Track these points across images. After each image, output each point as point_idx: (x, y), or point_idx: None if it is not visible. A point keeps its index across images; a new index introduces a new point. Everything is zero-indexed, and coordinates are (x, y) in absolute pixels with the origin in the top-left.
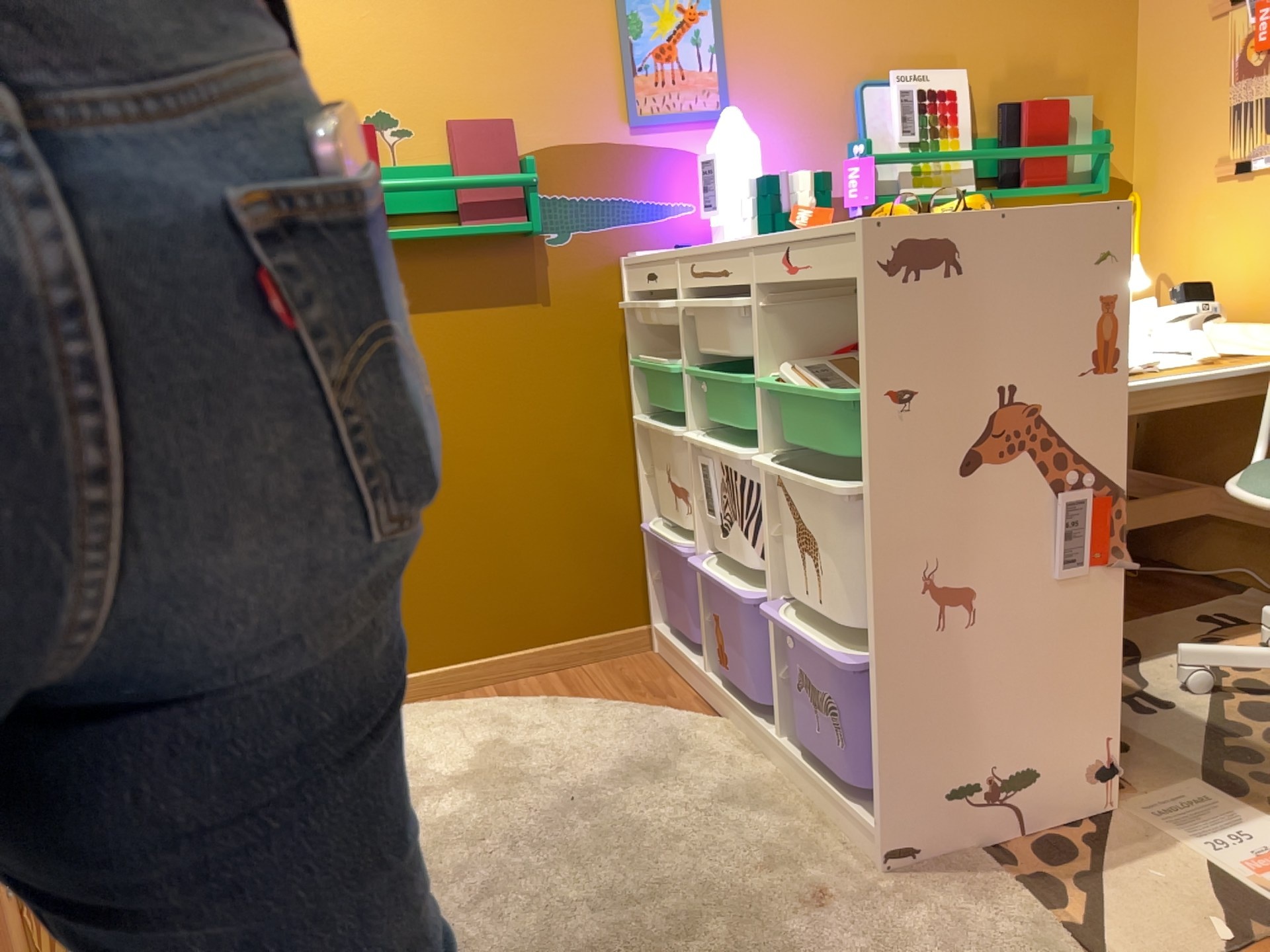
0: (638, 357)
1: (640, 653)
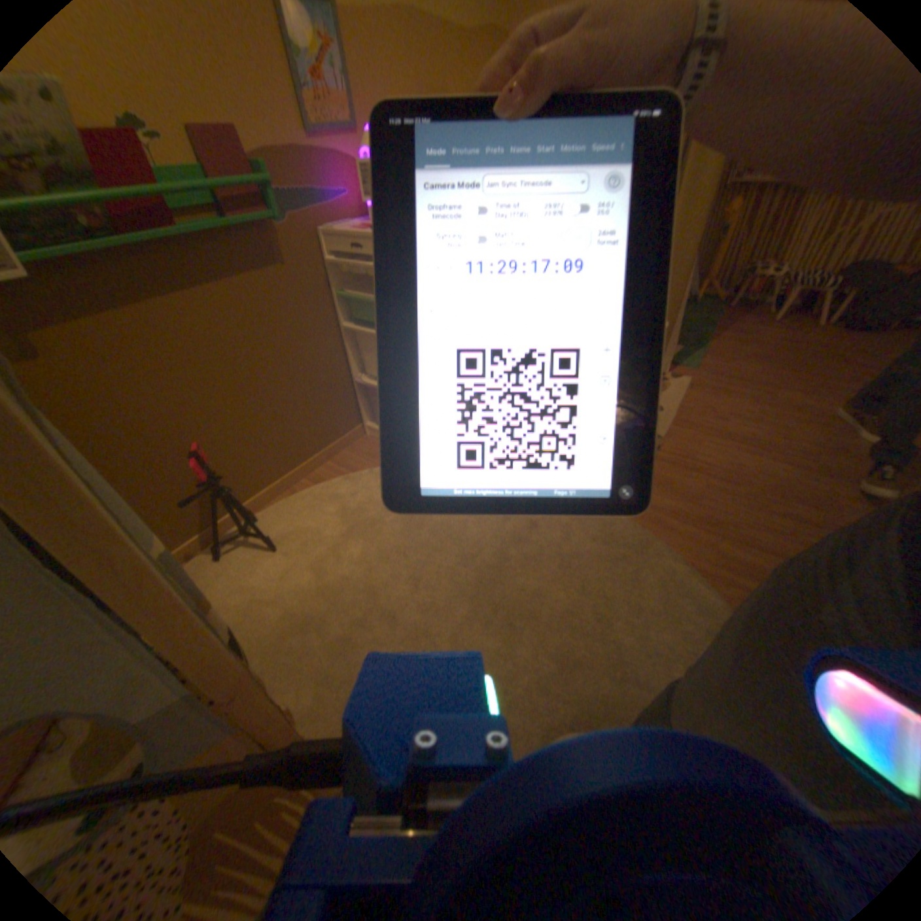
0: (338, 290)
1: (362, 437)
